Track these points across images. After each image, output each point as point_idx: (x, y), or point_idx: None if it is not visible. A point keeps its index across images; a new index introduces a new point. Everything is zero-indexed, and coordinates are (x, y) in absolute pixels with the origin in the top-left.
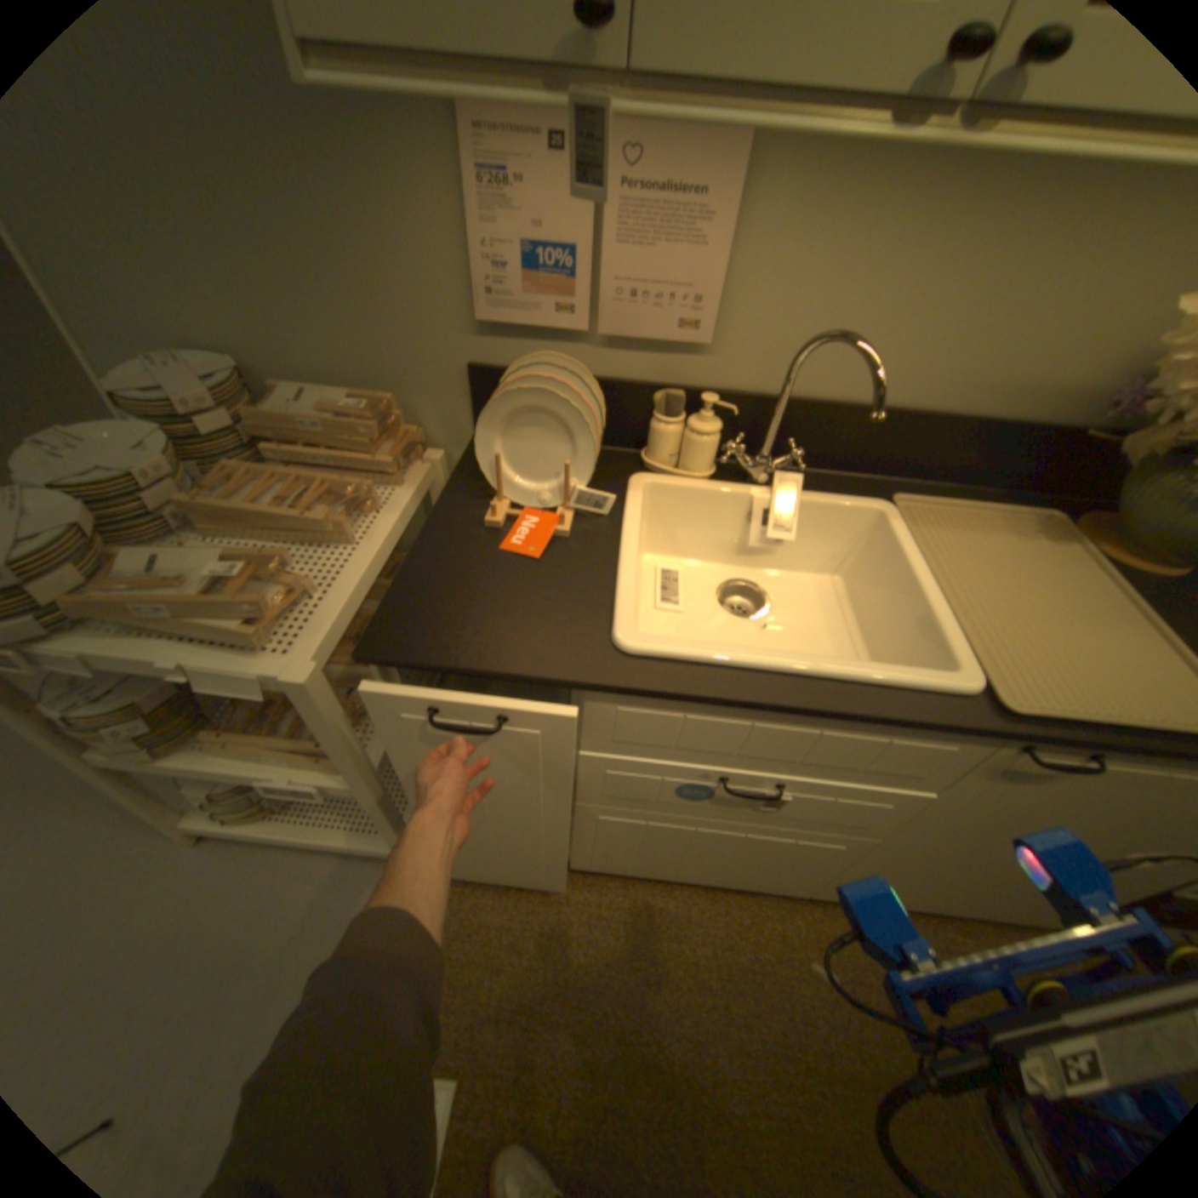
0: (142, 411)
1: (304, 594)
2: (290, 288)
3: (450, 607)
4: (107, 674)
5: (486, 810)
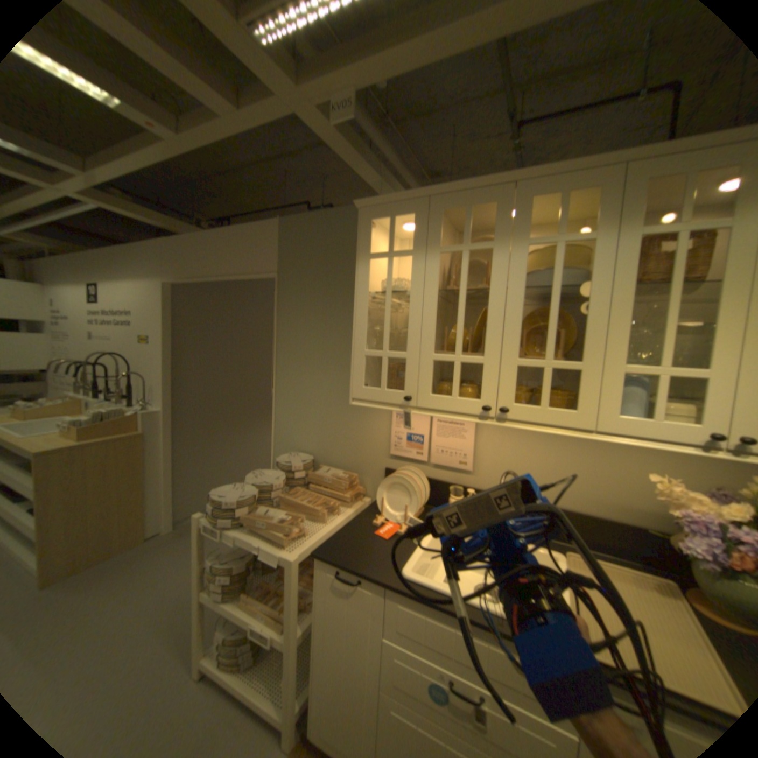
0: (284, 469)
1: (304, 536)
2: (339, 439)
3: (349, 548)
4: (229, 557)
5: (337, 686)
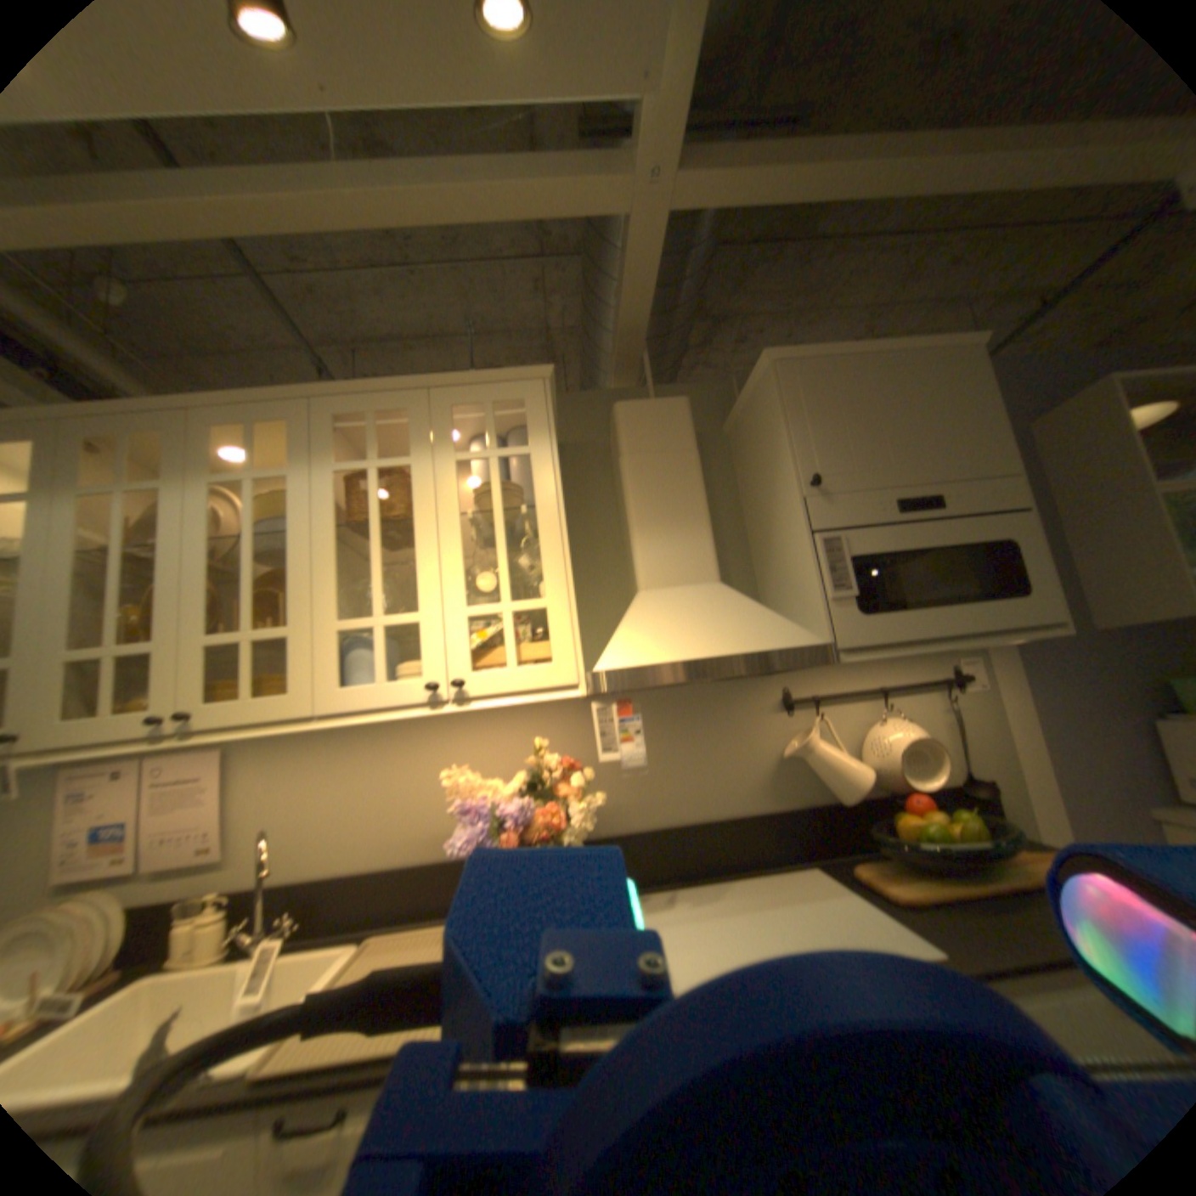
0: None
1: None
2: None
3: None
4: None
5: None
